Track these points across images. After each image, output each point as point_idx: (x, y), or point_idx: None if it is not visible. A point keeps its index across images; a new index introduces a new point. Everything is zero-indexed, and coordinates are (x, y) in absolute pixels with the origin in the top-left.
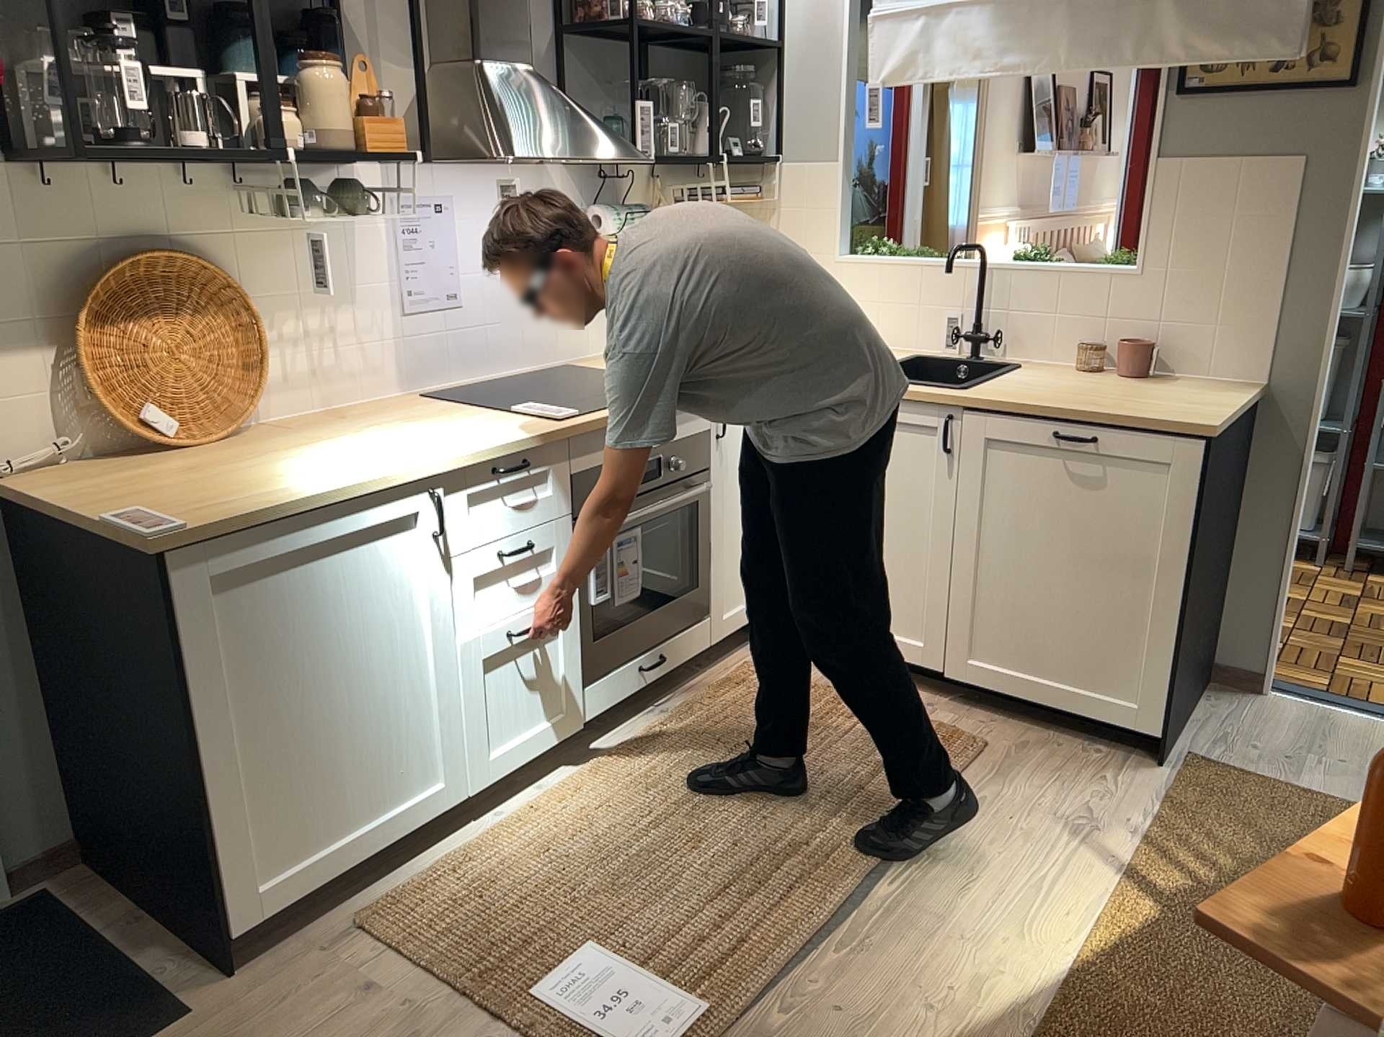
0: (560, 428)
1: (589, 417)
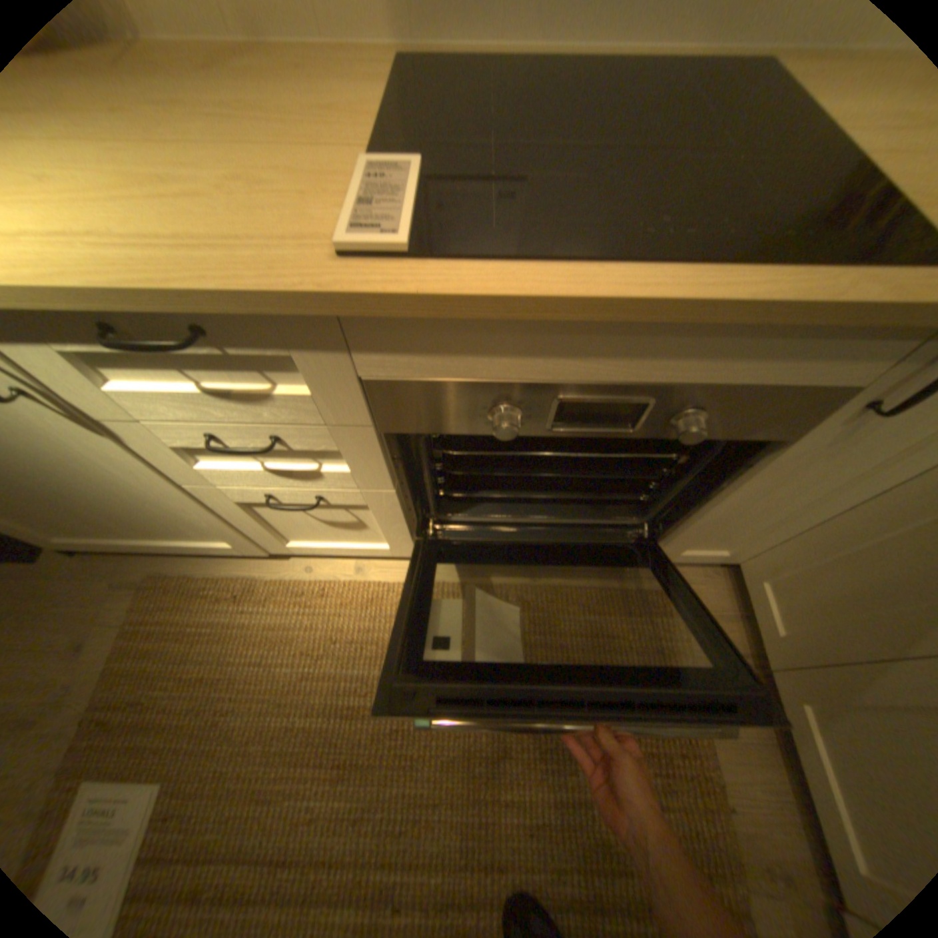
0: (283, 283)
1: (409, 277)
